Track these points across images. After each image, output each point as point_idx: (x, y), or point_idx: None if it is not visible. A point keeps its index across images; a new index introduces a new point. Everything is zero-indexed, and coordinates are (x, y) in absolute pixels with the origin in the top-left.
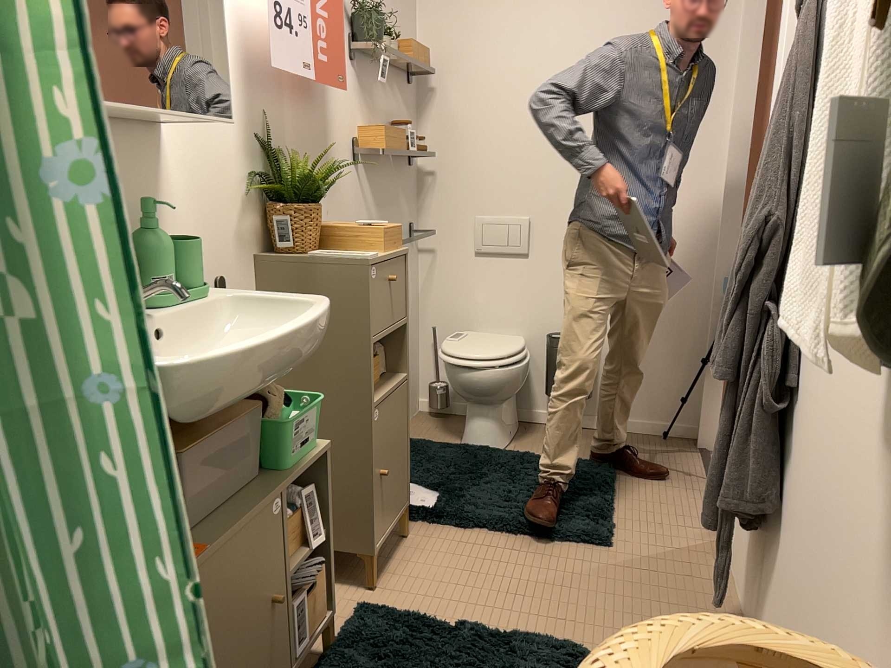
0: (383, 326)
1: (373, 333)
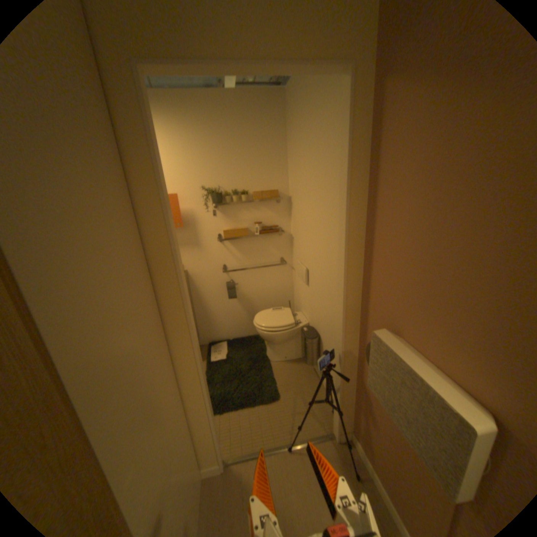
0: None
1: None
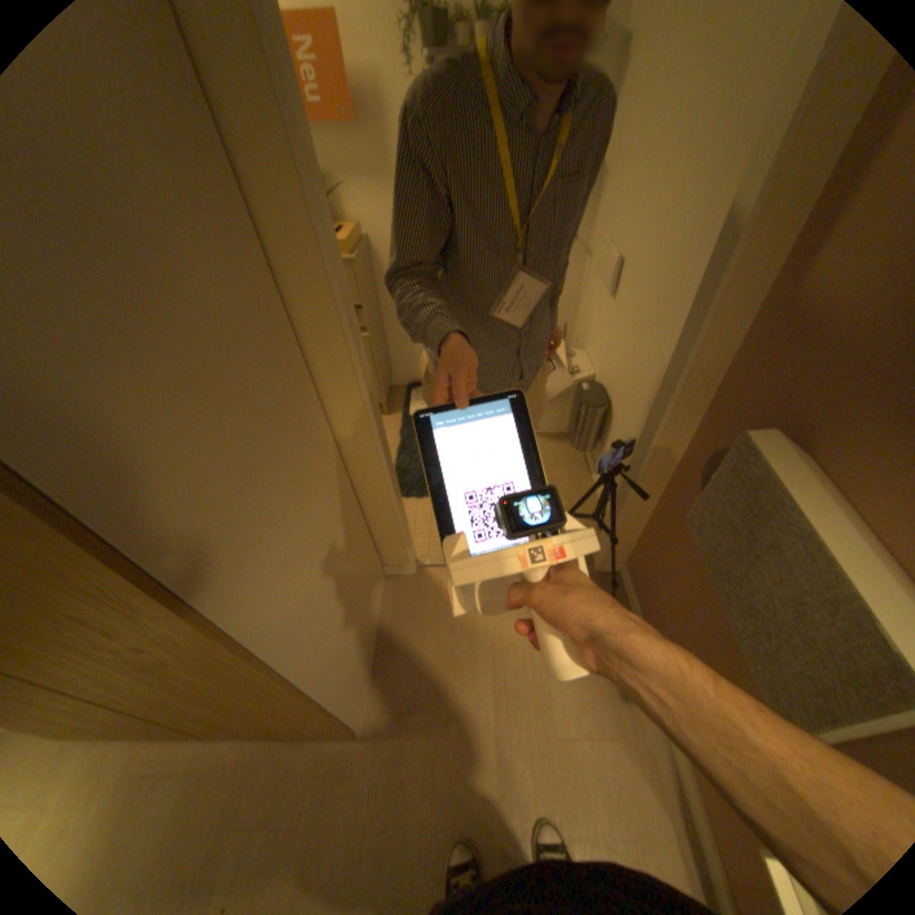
0: None
1: None
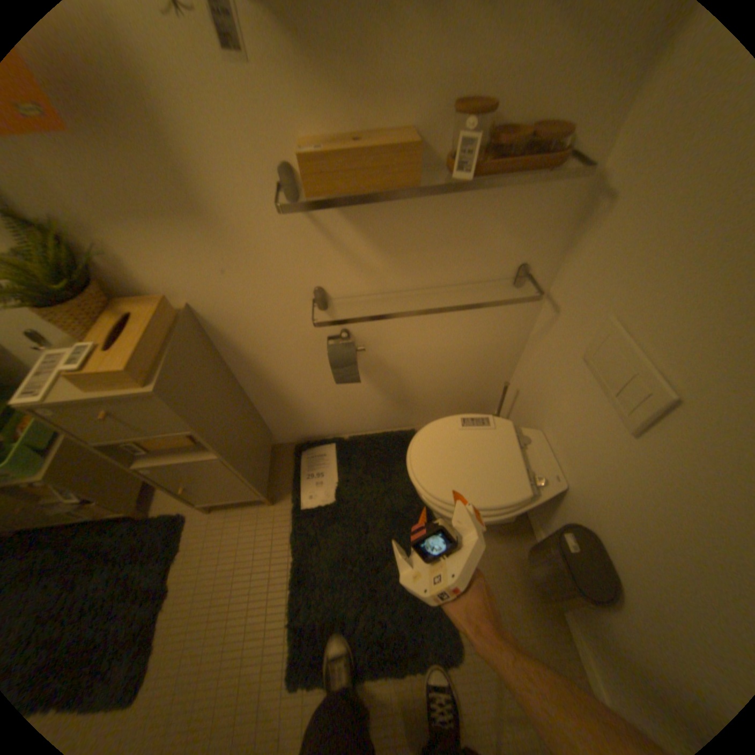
0: (114, 437)
1: (84, 442)
